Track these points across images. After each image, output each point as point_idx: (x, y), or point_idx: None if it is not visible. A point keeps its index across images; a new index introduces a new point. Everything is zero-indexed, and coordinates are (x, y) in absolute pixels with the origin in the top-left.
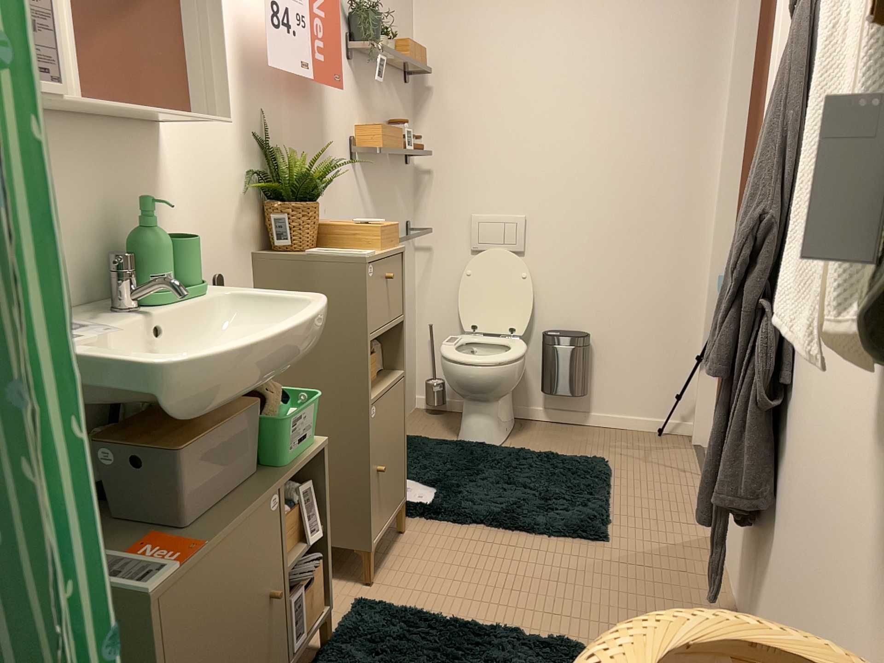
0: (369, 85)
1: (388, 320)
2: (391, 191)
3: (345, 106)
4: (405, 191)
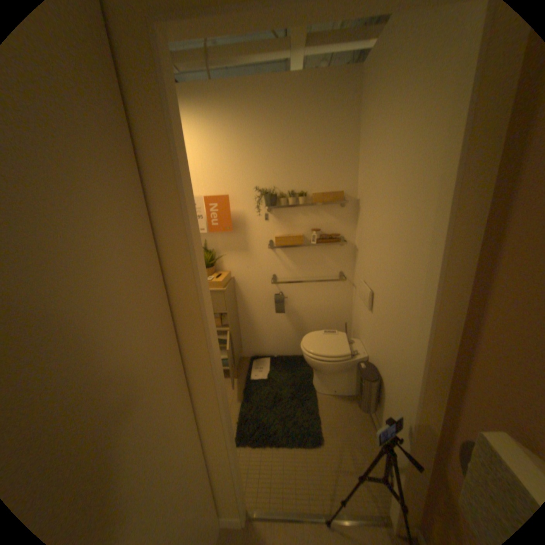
0: (288, 213)
1: None
2: (315, 256)
3: (262, 226)
4: (336, 256)
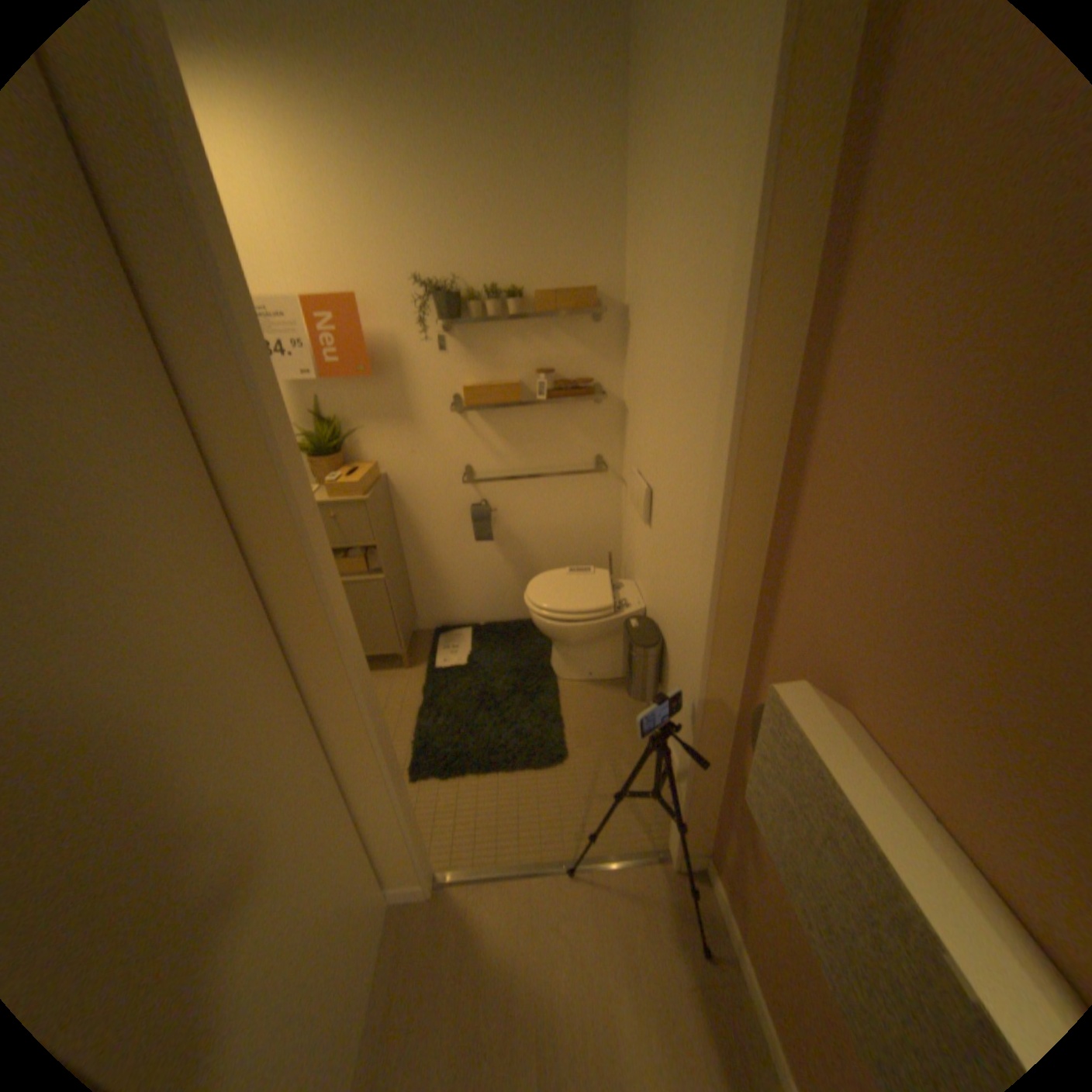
0: (489, 336)
1: (338, 543)
2: (547, 427)
3: (435, 366)
4: (587, 424)
